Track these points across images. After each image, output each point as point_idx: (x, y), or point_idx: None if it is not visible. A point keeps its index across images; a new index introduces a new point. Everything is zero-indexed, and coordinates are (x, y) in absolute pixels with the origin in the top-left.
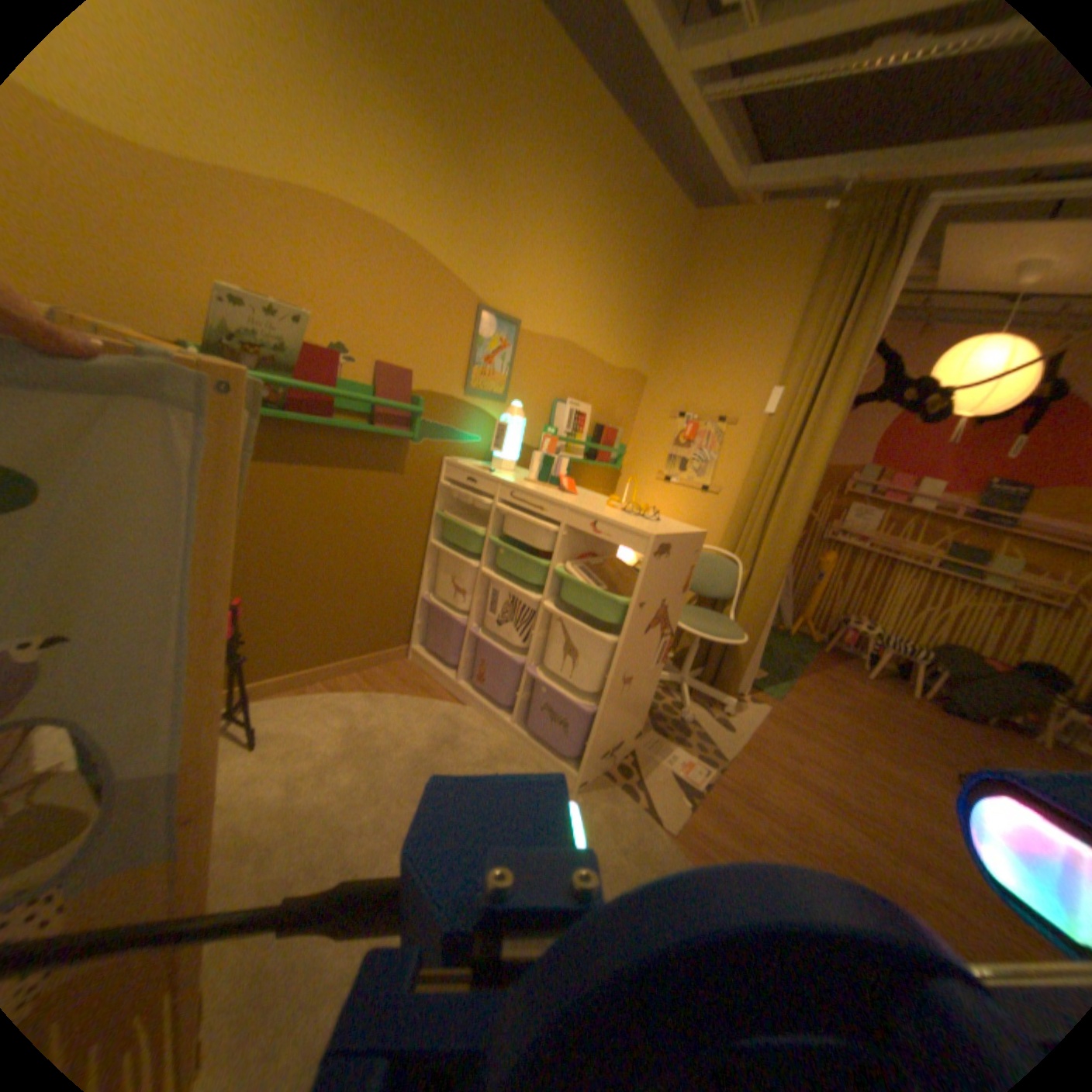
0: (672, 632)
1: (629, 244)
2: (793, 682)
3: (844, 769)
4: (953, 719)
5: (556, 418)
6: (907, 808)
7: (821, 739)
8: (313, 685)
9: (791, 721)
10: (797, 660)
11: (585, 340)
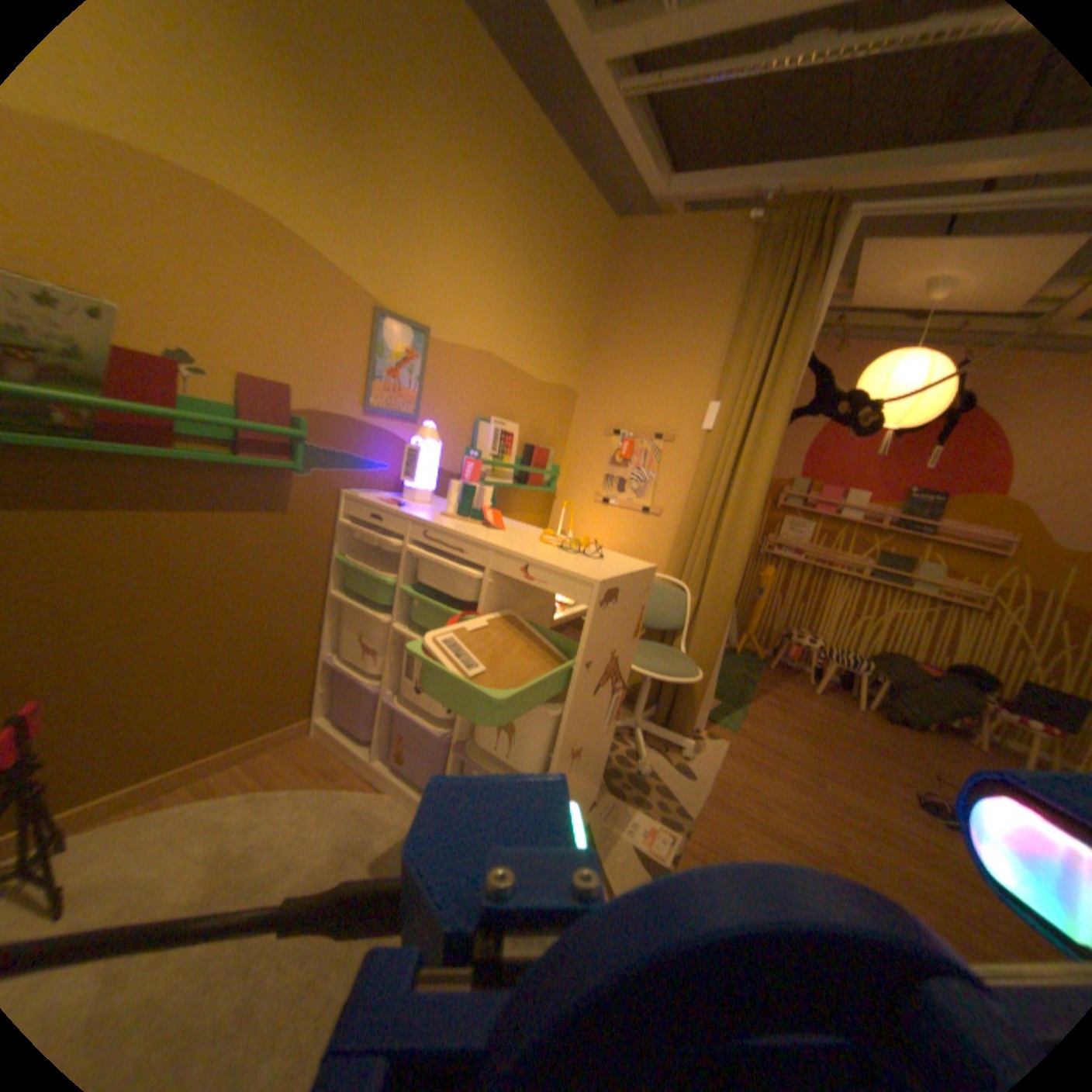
0: (624, 684)
1: (550, 248)
2: (746, 708)
3: (810, 808)
4: (898, 729)
5: (478, 439)
6: (878, 847)
7: (782, 774)
8: (172, 794)
9: (750, 756)
10: (746, 682)
11: (507, 352)
